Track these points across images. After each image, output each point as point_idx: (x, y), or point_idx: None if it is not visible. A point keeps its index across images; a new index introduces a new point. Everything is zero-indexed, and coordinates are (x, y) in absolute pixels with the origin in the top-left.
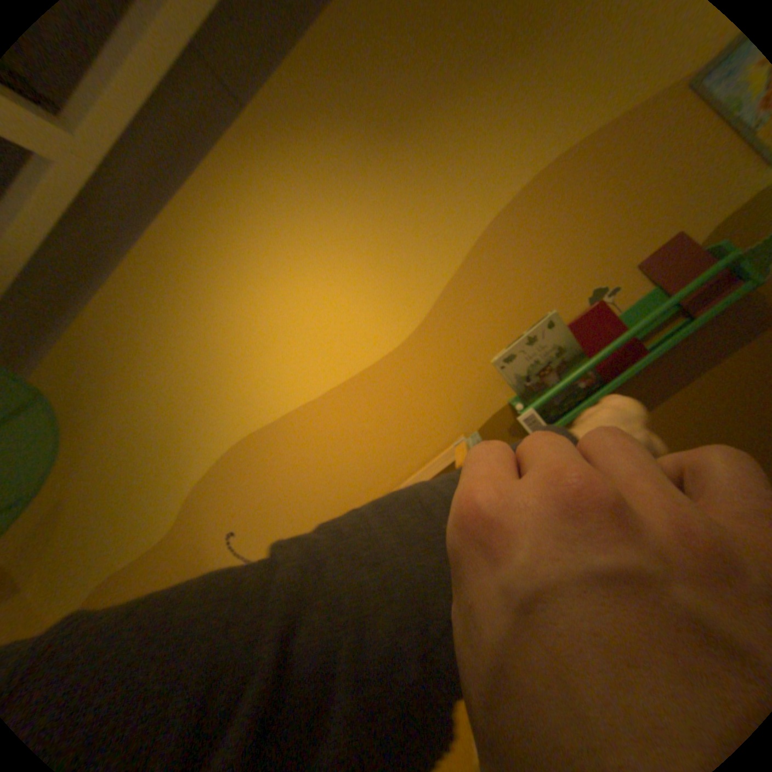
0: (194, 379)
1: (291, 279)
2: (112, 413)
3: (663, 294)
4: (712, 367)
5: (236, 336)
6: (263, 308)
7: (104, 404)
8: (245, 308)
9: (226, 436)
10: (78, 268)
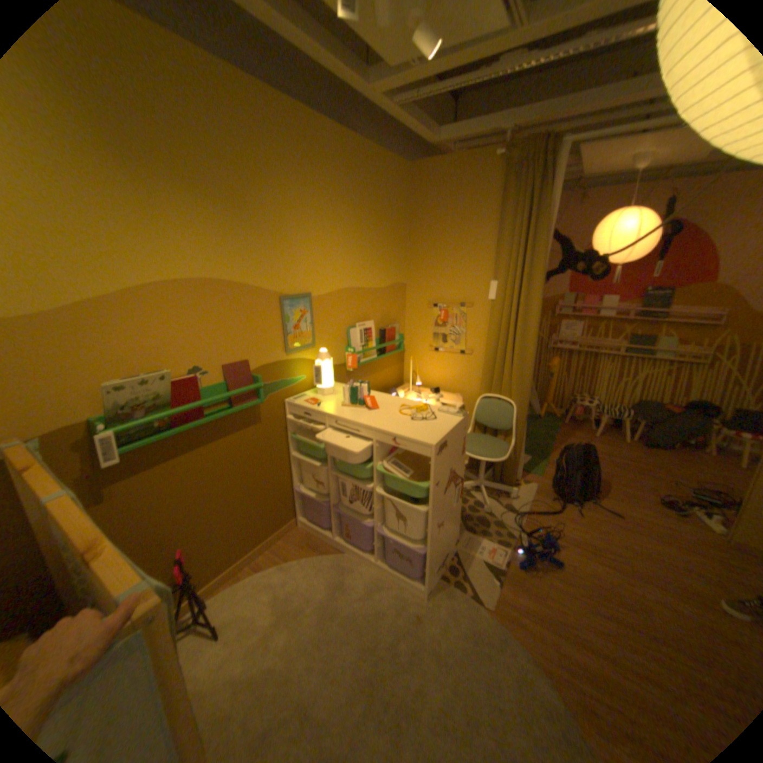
0: None
1: None
2: None
3: (225, 388)
4: (227, 437)
5: None
6: None
7: None
8: None
9: None
10: None
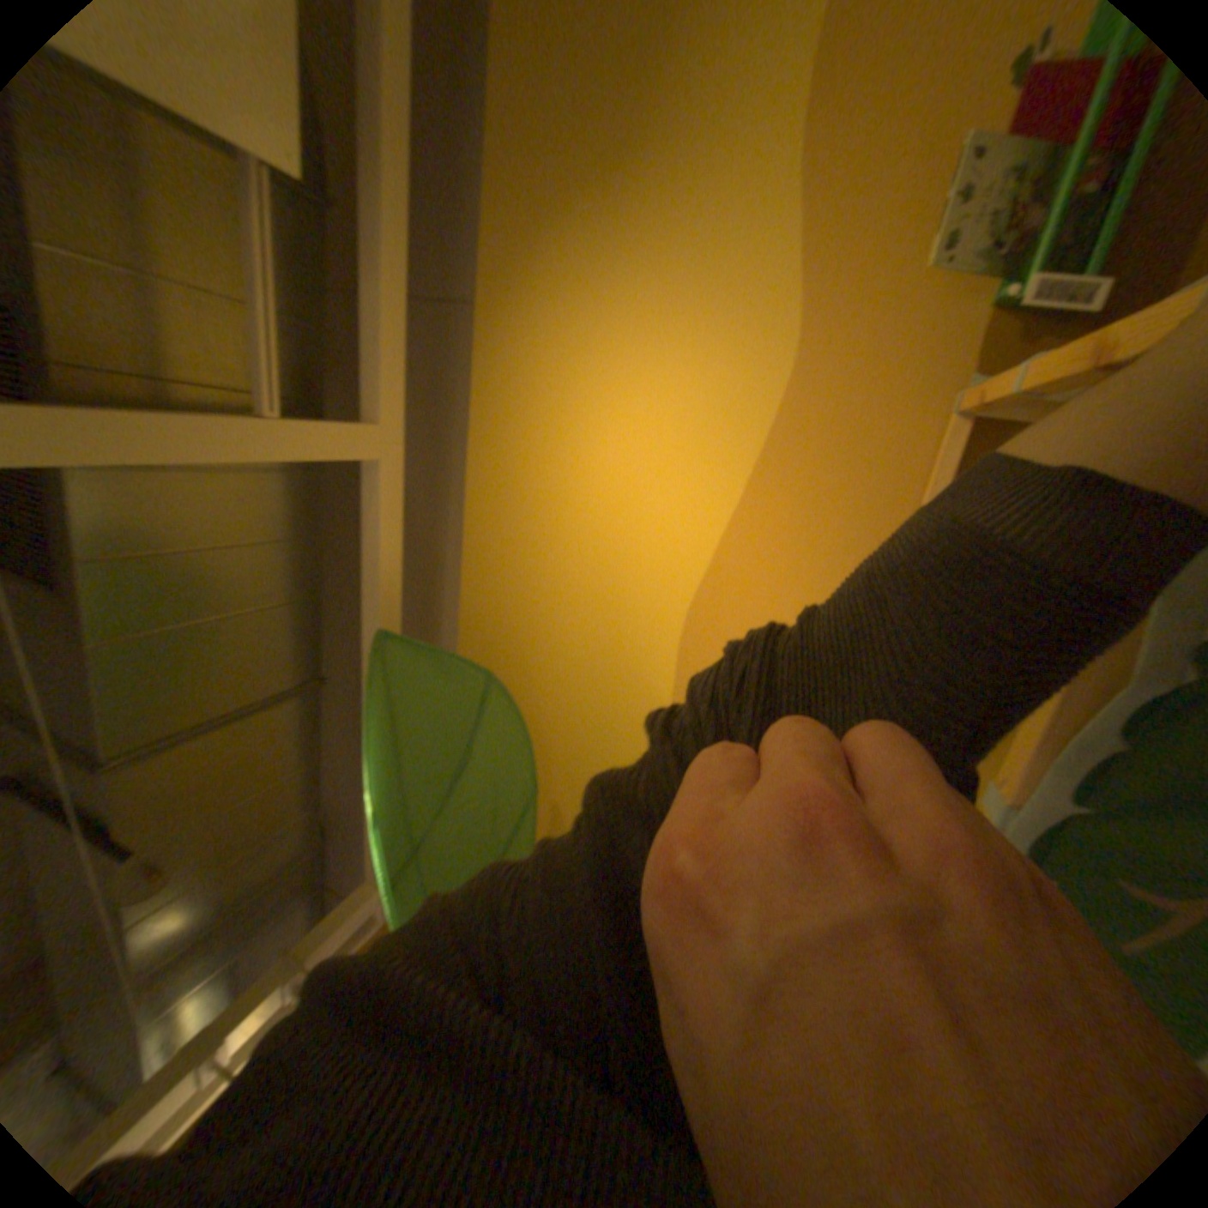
0: (601, 582)
1: (628, 399)
2: (547, 678)
3: None
4: None
5: (612, 504)
6: (620, 453)
7: (535, 674)
8: (602, 467)
9: (672, 617)
10: (425, 577)
